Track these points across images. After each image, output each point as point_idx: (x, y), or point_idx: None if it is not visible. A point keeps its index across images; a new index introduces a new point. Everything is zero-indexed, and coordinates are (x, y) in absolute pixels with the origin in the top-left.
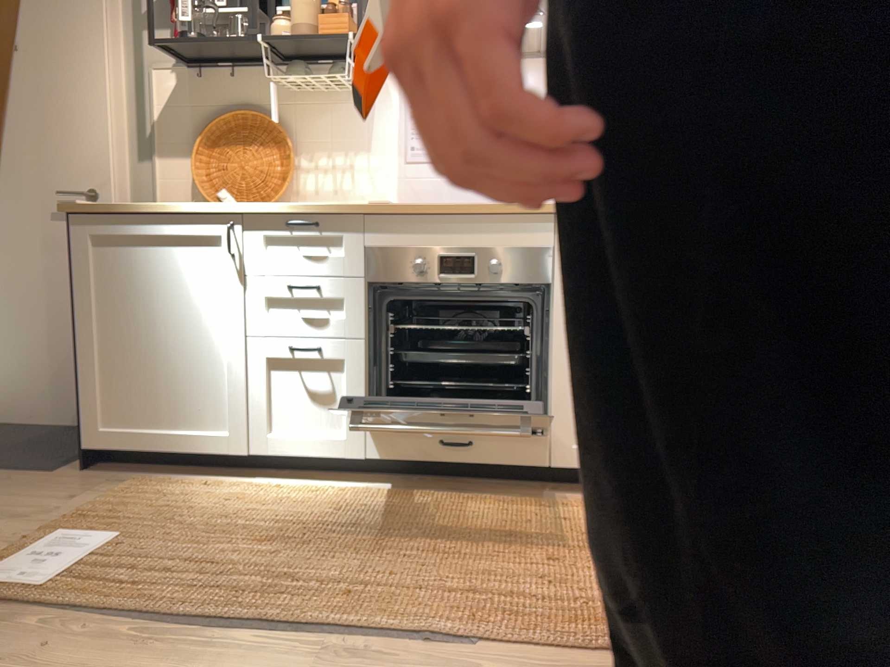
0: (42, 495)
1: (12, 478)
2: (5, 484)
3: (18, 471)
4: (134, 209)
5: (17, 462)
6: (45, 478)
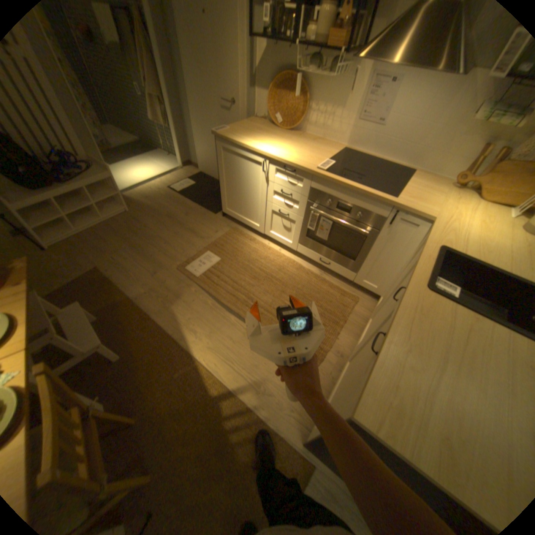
0: (210, 227)
1: (206, 214)
2: (203, 217)
3: (208, 211)
4: (234, 143)
5: (209, 205)
6: (213, 217)
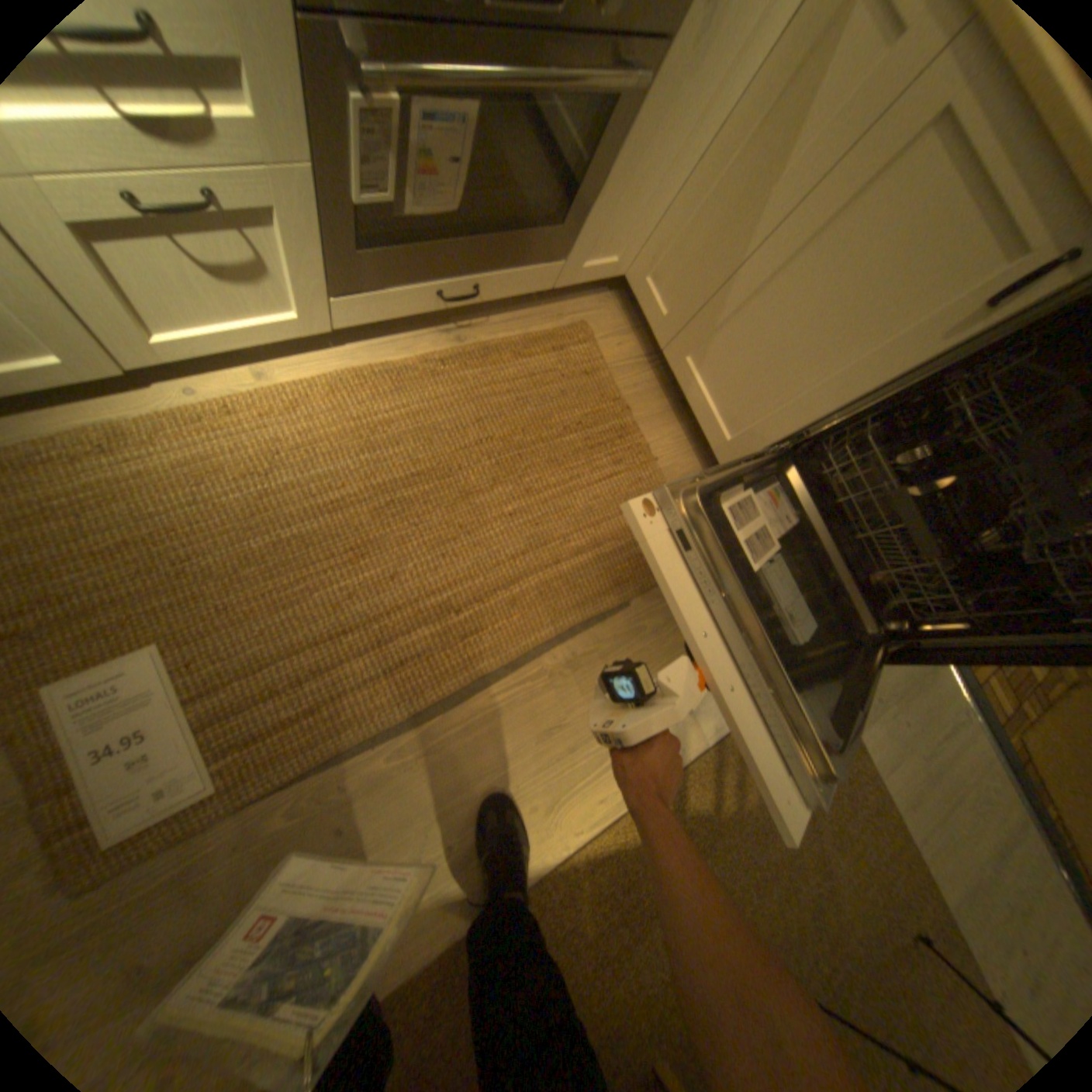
0: None
1: None
2: None
3: None
4: None
5: None
6: None
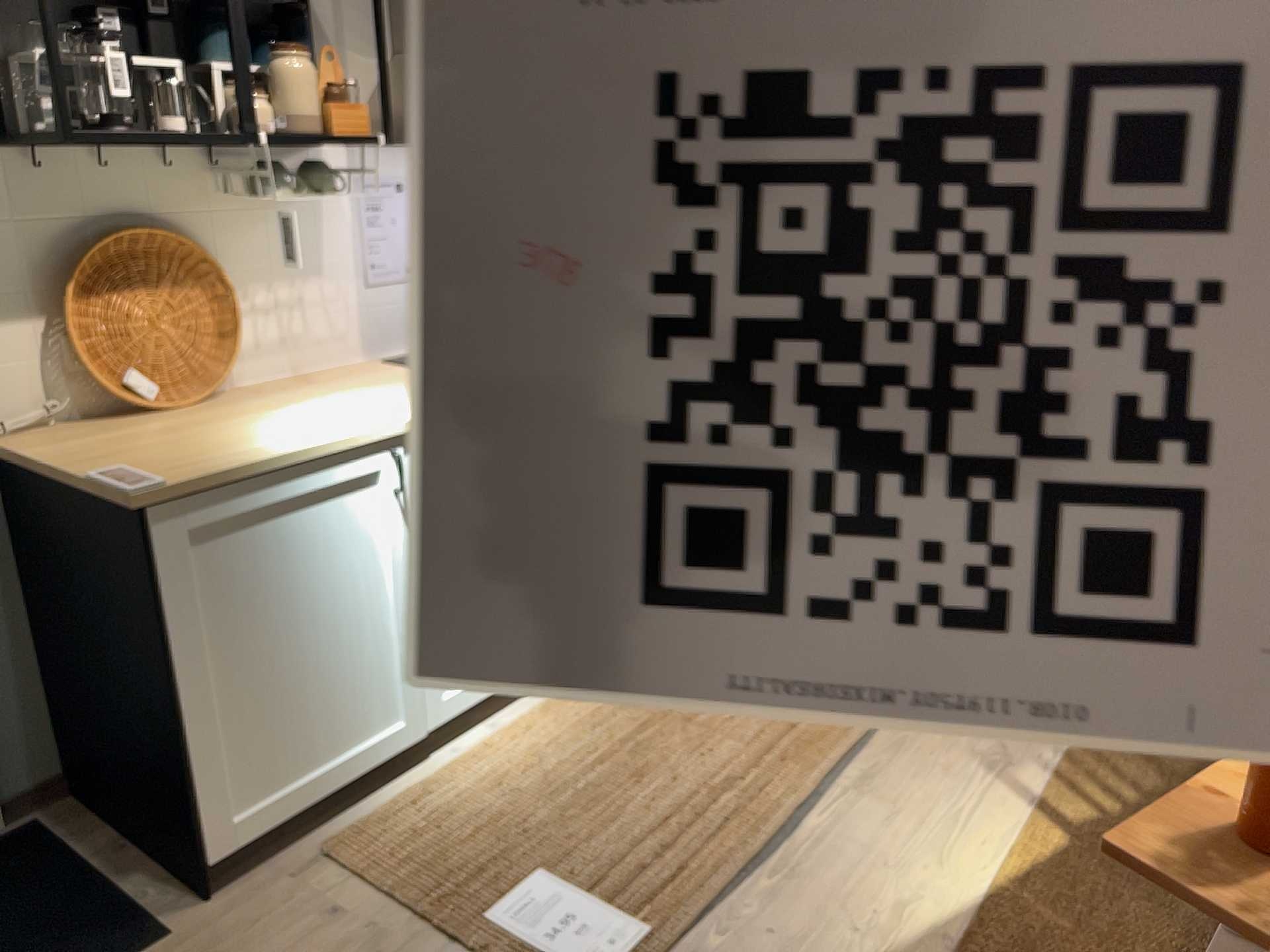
0: (282, 943)
1: None
2: None
3: None
4: (266, 467)
5: None
6: (193, 941)
